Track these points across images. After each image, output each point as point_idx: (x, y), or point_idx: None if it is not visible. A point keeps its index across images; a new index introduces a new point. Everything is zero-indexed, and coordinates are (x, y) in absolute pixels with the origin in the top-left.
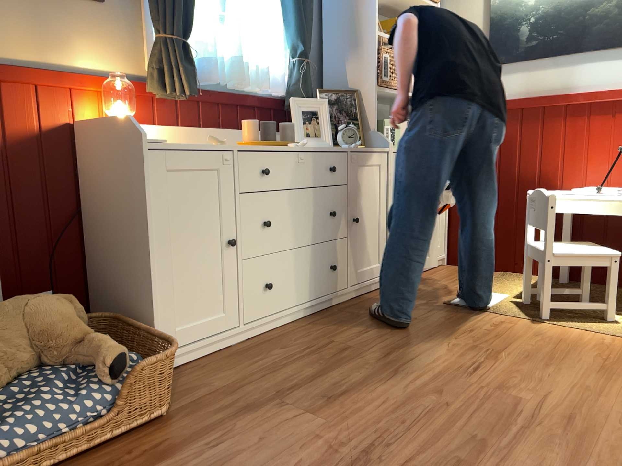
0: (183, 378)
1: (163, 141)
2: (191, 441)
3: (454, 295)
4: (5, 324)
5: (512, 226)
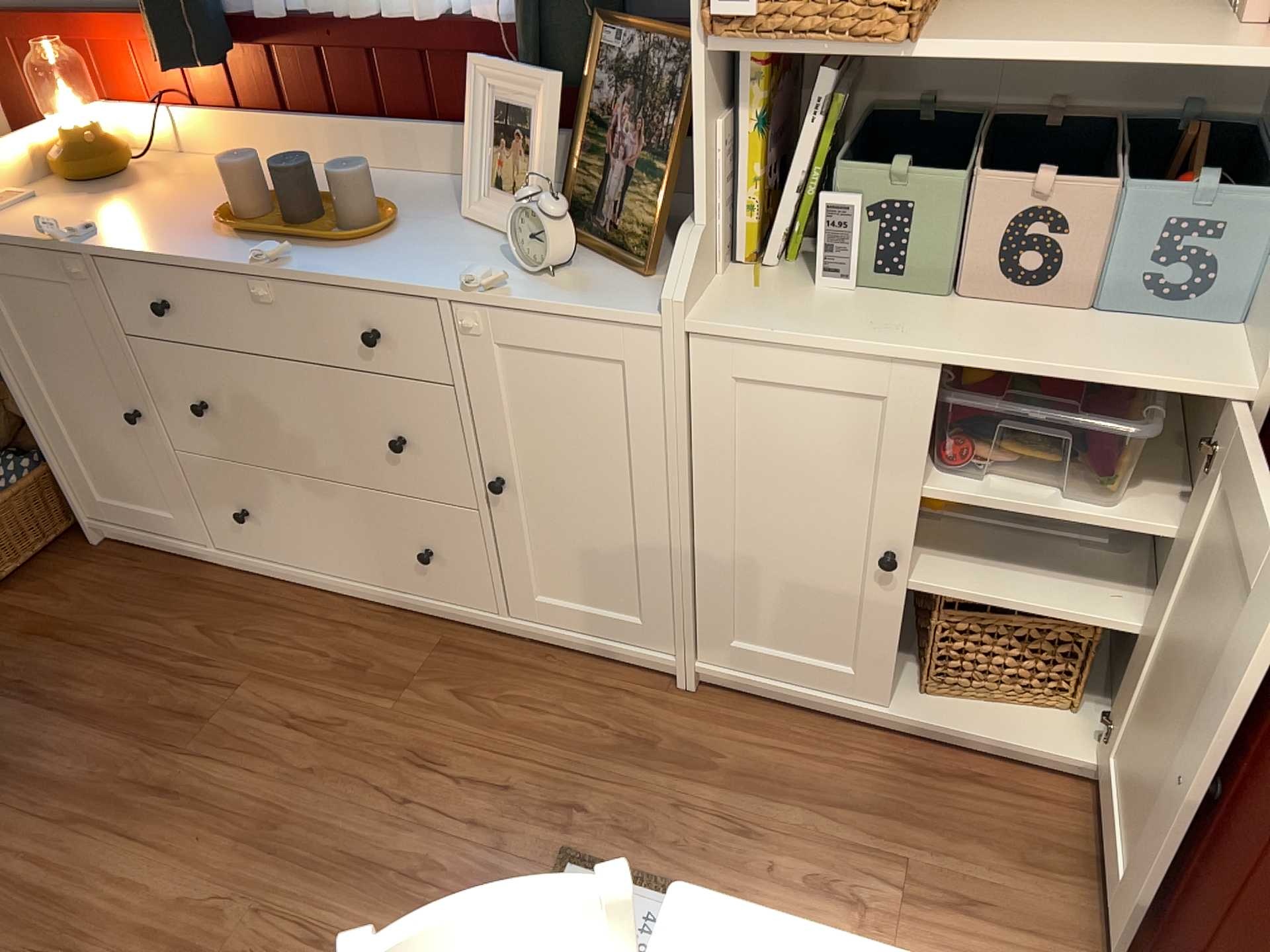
0: (107, 564)
1: None
2: None
3: (668, 861)
4: None
5: (1191, 939)
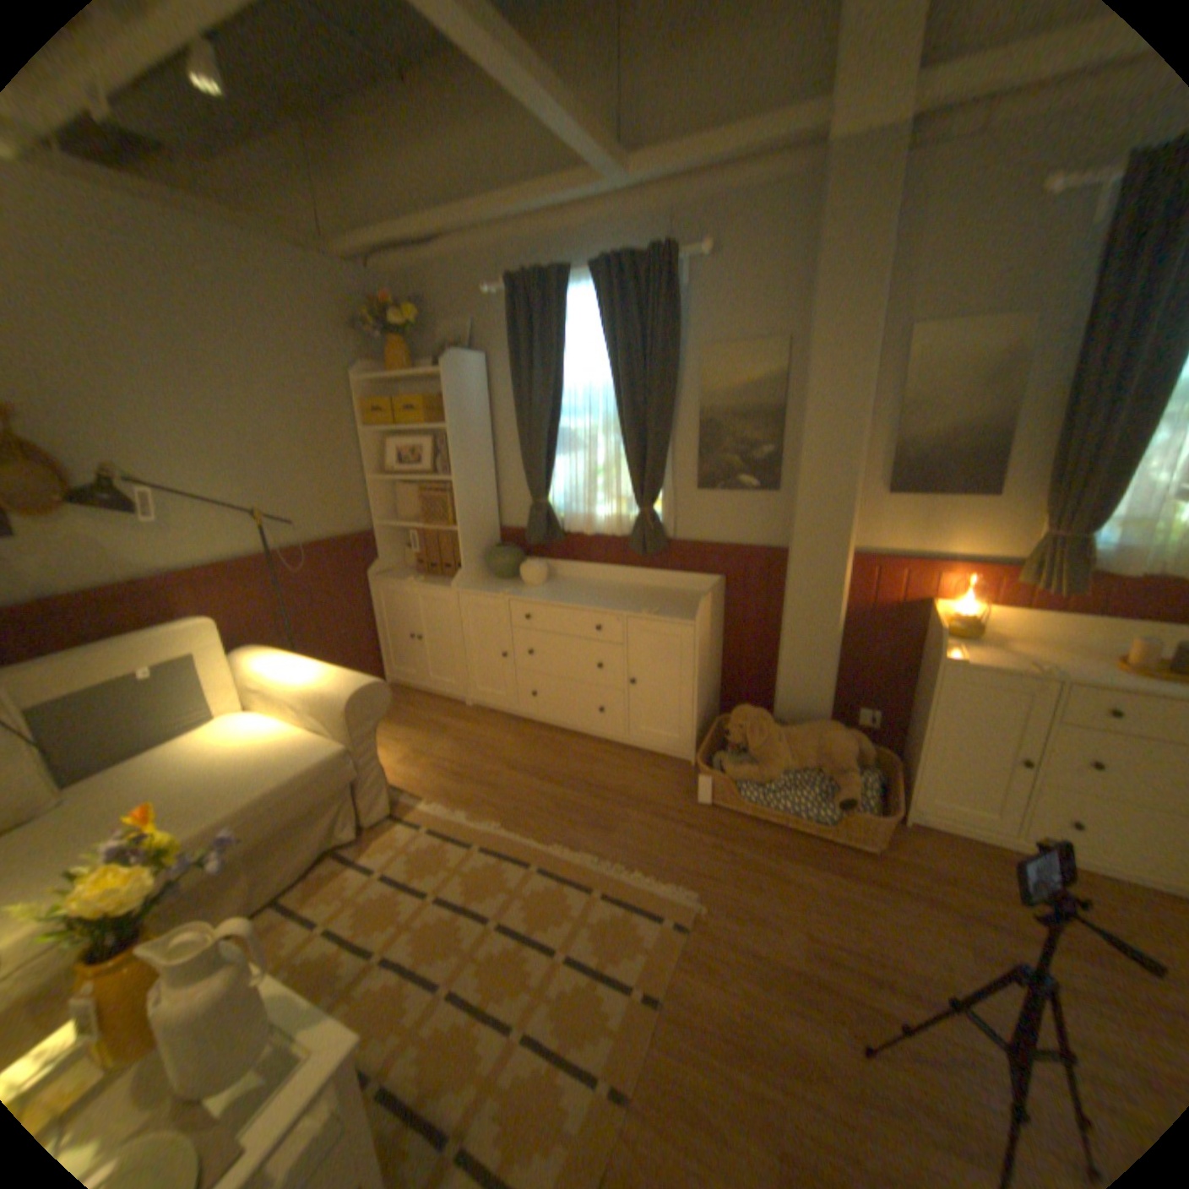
0: (926, 841)
1: (969, 659)
2: (872, 883)
3: None
4: (811, 738)
5: None
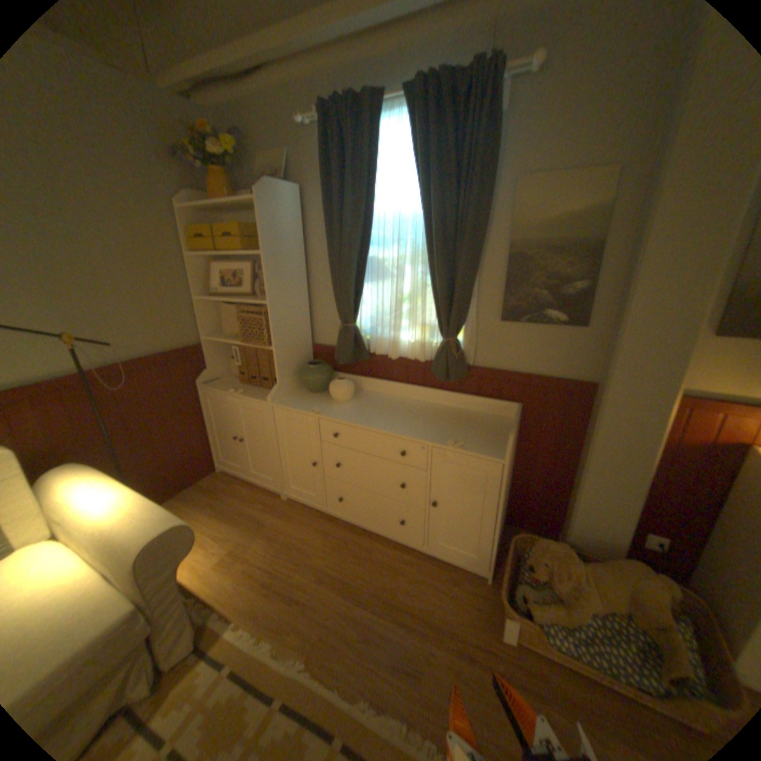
0: None
1: None
2: None
3: None
4: (621, 583)
5: None
